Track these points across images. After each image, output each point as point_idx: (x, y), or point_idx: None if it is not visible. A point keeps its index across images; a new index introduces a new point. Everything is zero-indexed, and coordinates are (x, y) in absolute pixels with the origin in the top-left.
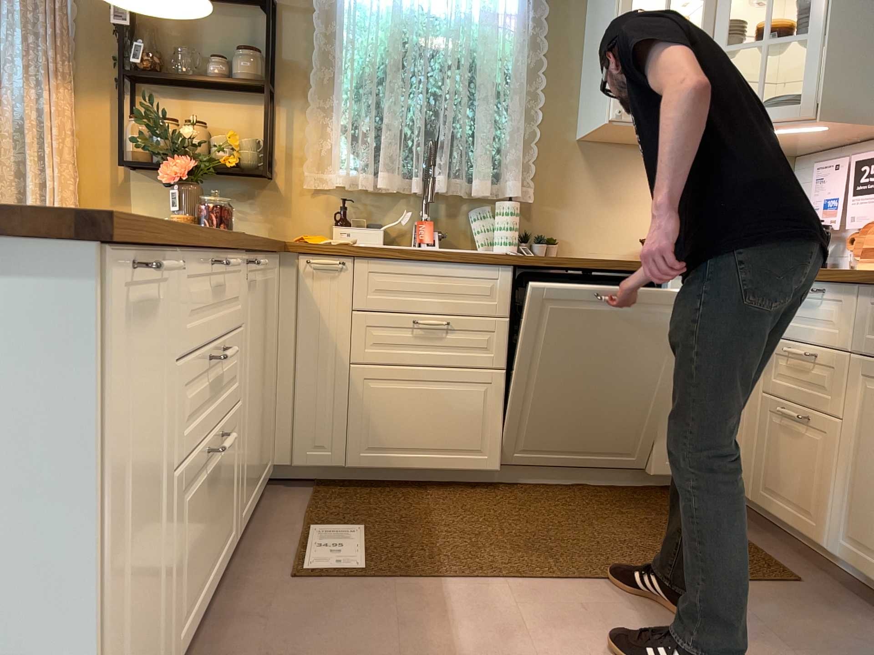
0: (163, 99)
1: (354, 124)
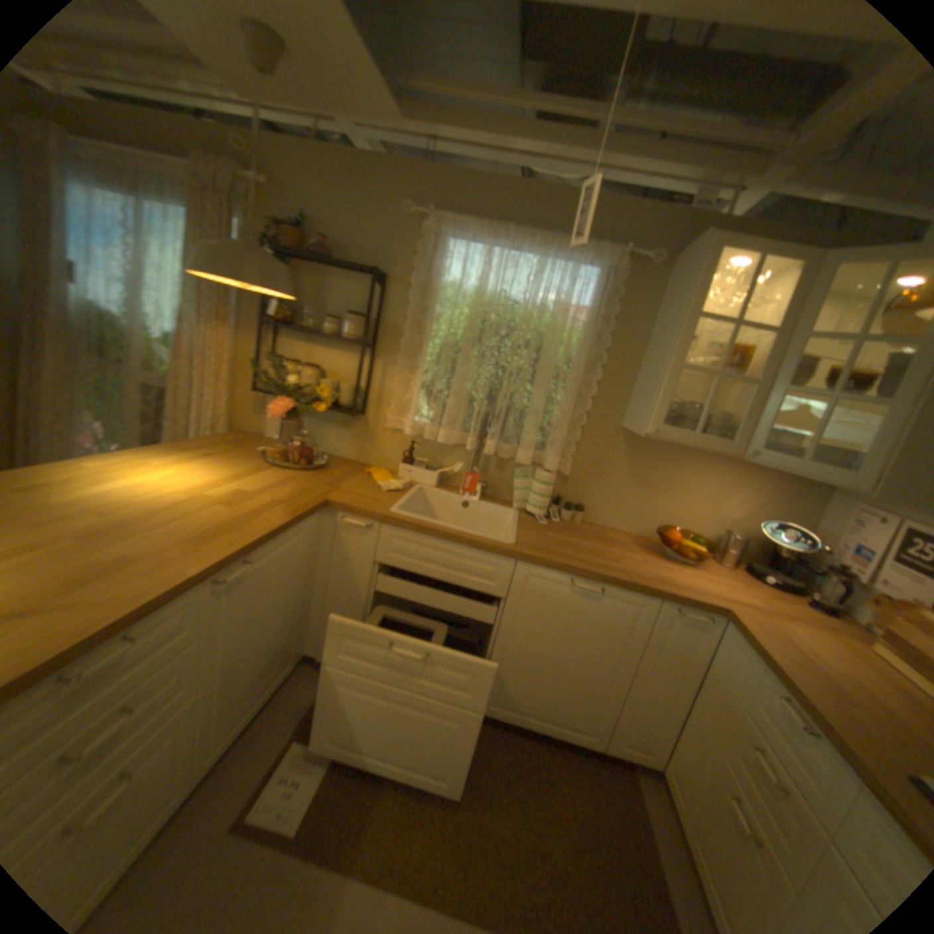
0: (292, 340)
1: (431, 383)
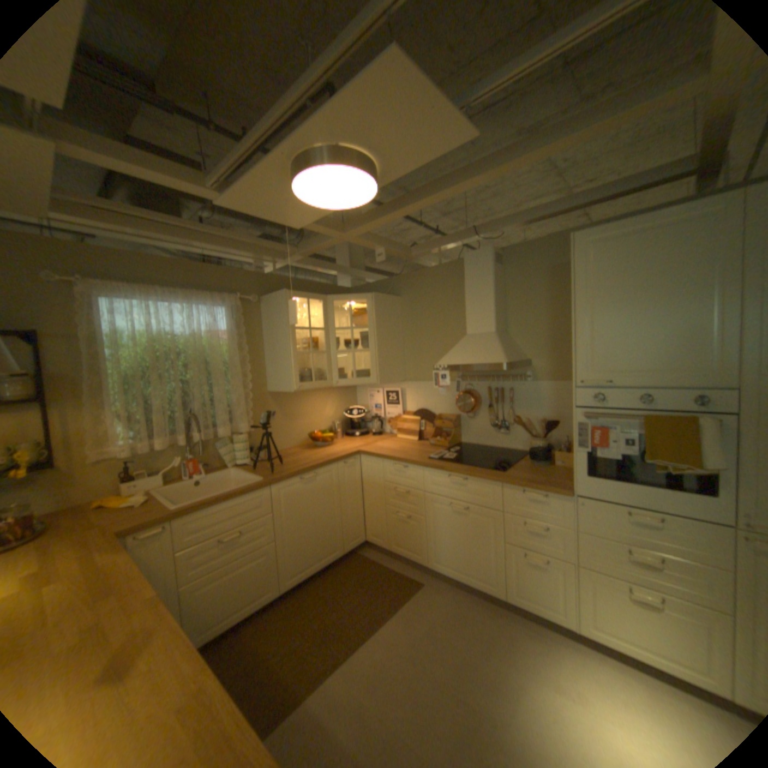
0: None
1: (123, 412)
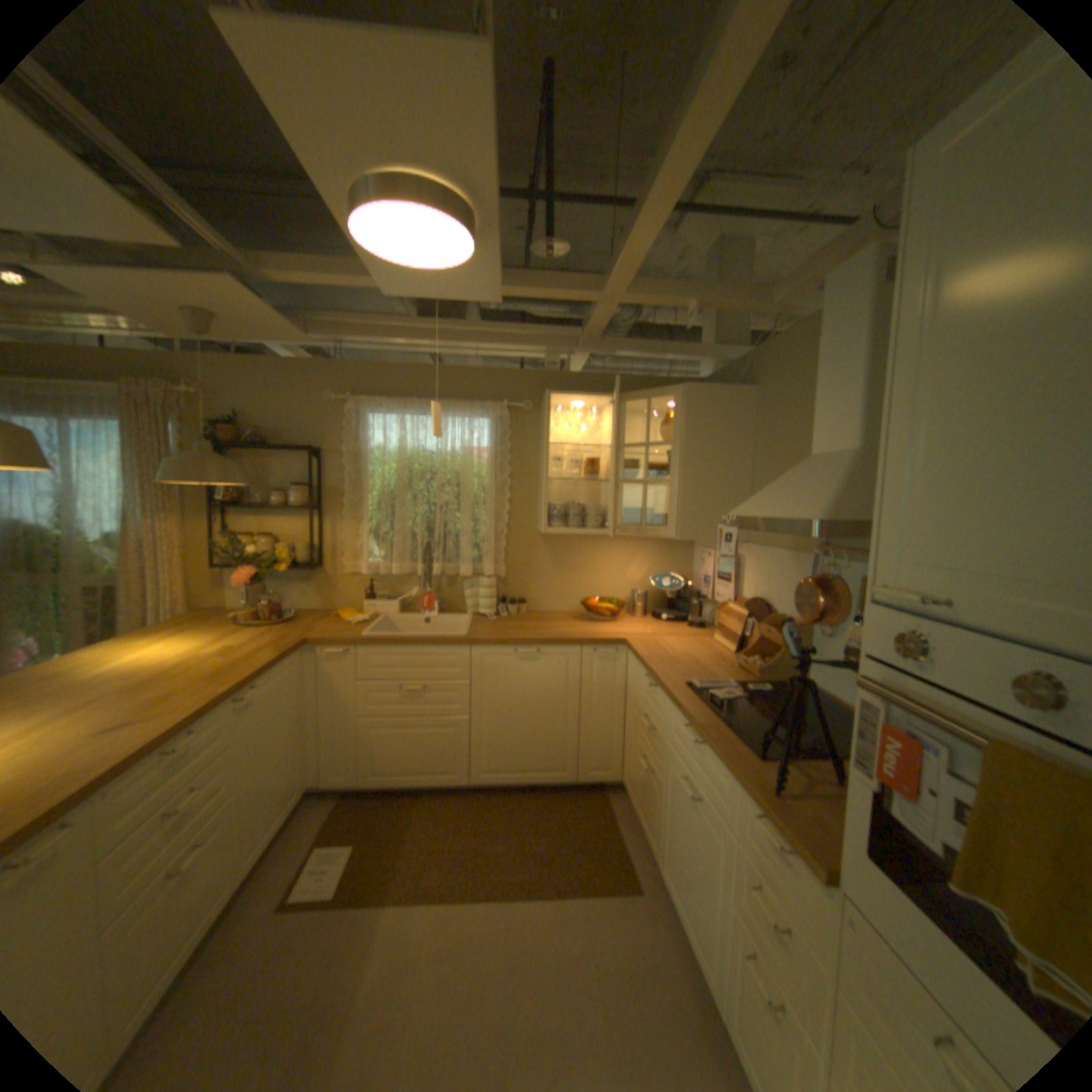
0: (243, 516)
1: (378, 528)
